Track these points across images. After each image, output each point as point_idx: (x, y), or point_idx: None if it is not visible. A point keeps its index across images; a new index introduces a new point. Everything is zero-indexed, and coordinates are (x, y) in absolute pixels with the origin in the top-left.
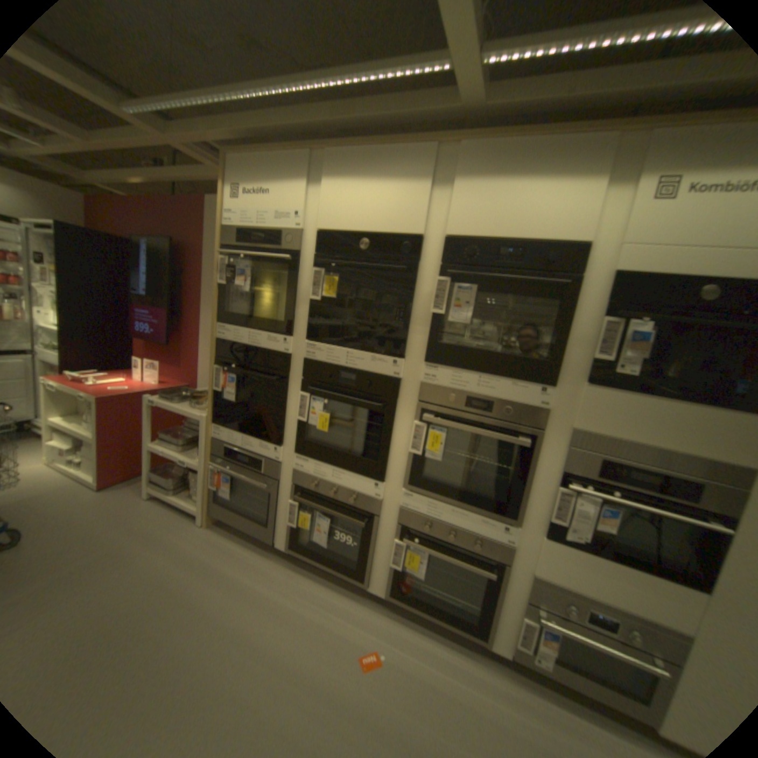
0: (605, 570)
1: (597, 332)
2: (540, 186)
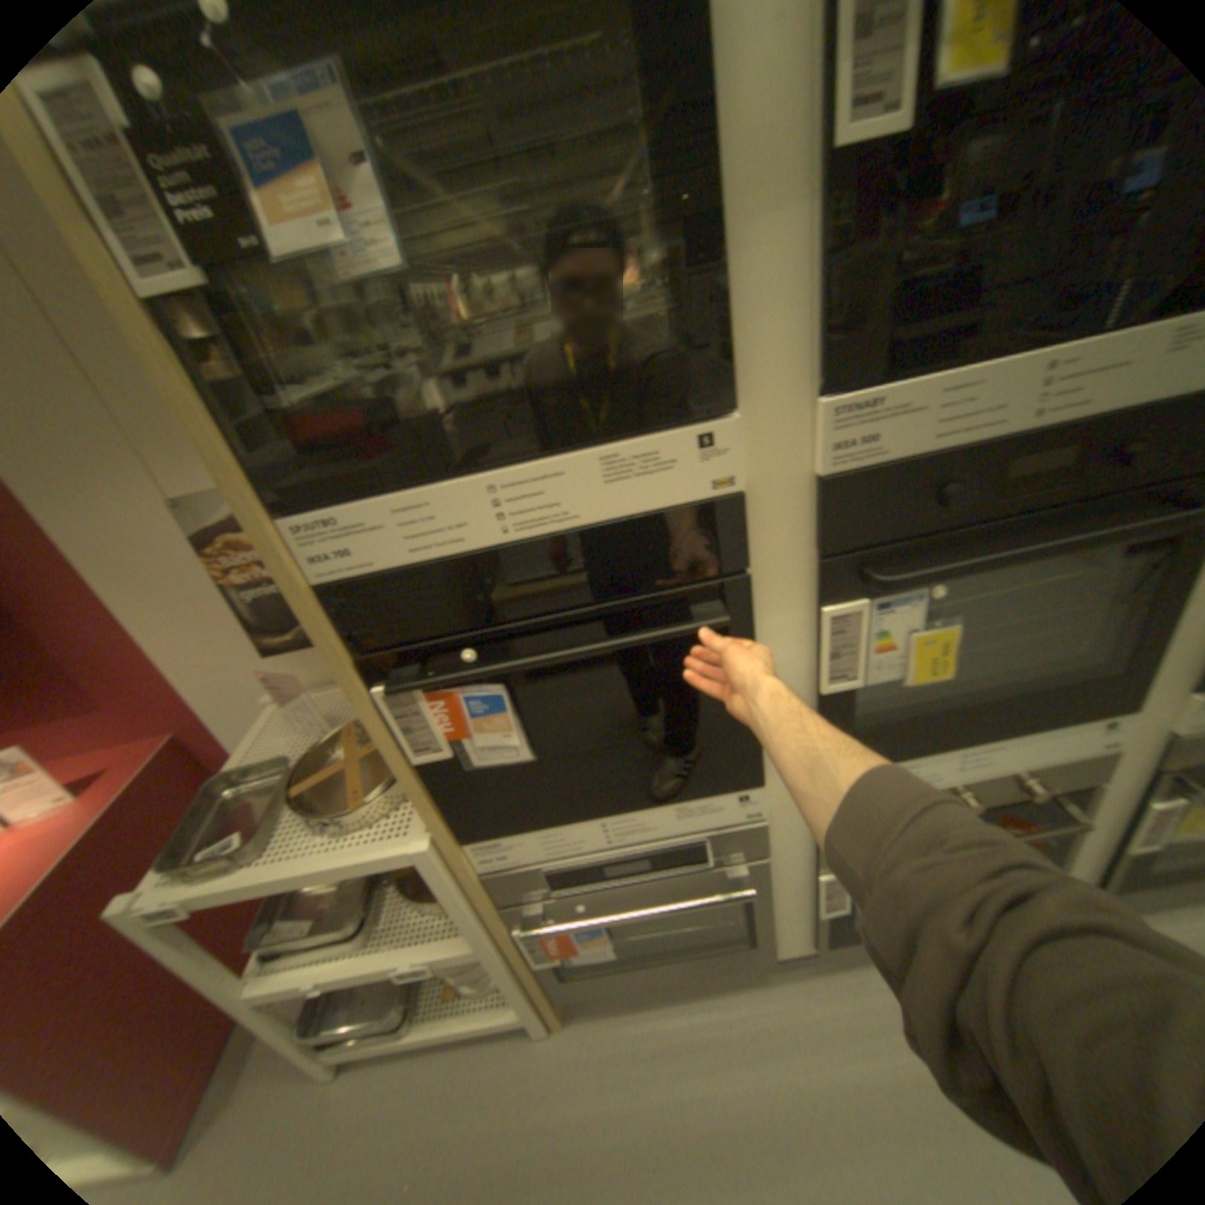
0: None
1: None
2: None
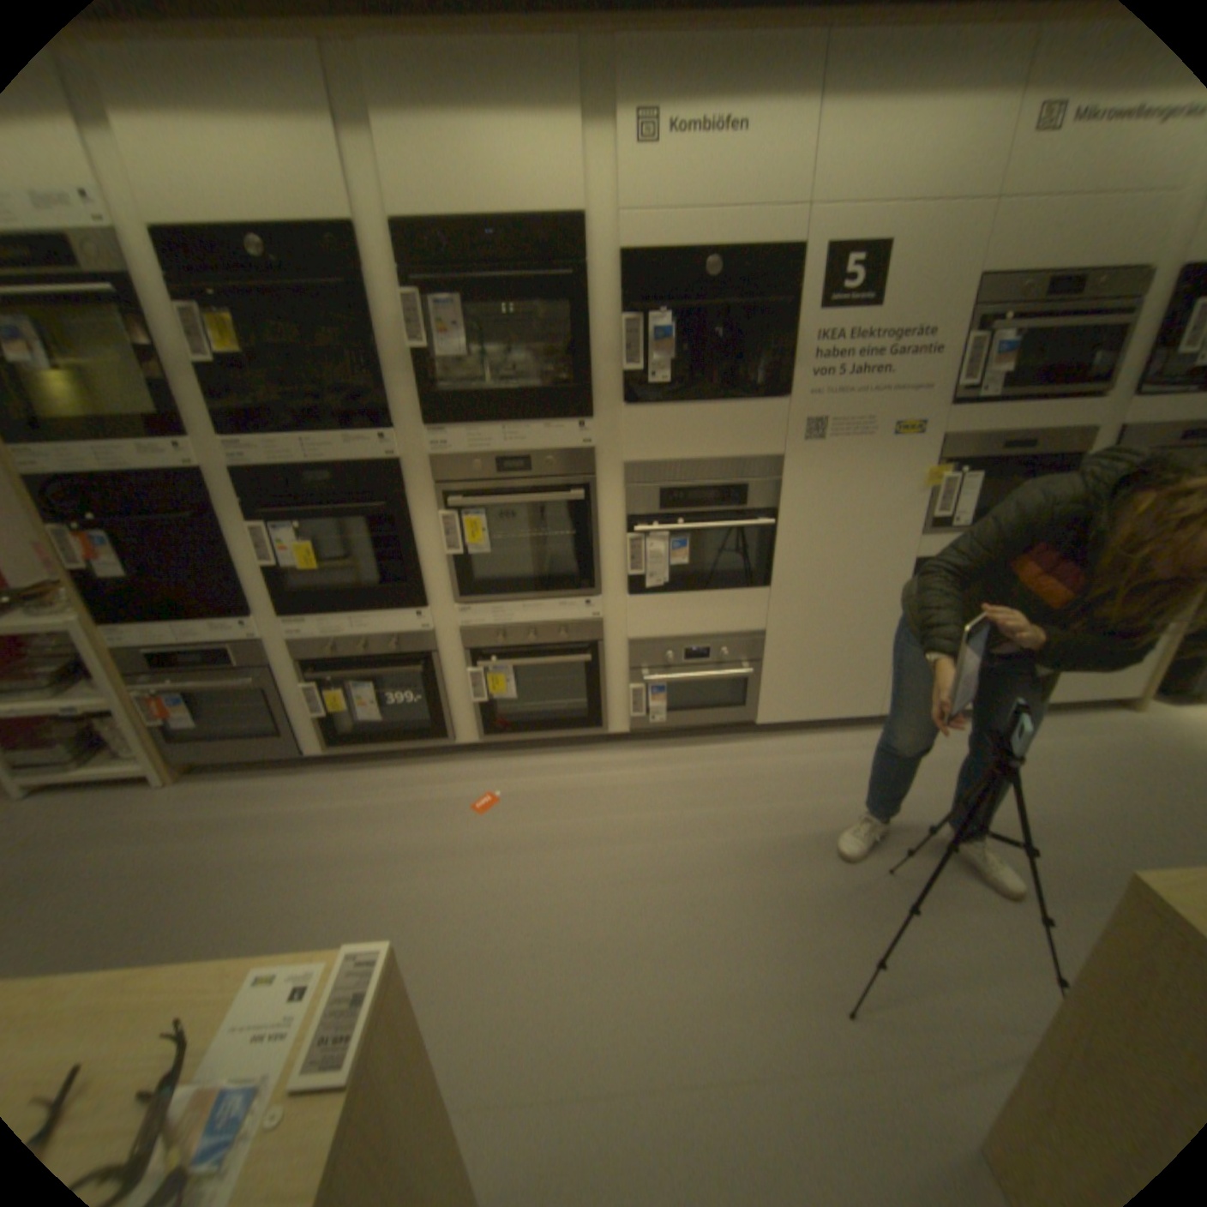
0: (686, 607)
1: (619, 341)
2: (502, 132)
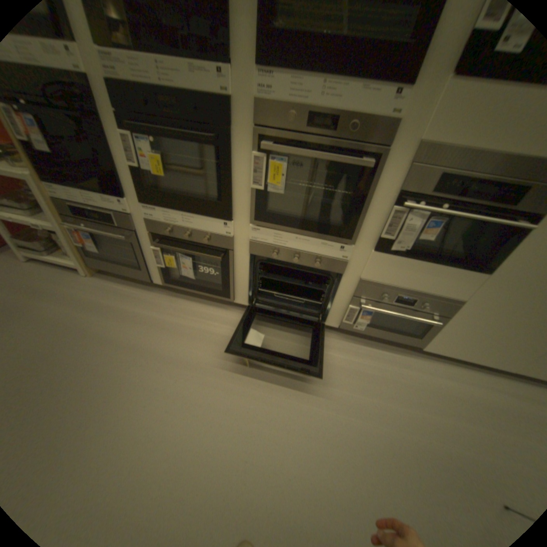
0: (416, 268)
1: None
2: None
